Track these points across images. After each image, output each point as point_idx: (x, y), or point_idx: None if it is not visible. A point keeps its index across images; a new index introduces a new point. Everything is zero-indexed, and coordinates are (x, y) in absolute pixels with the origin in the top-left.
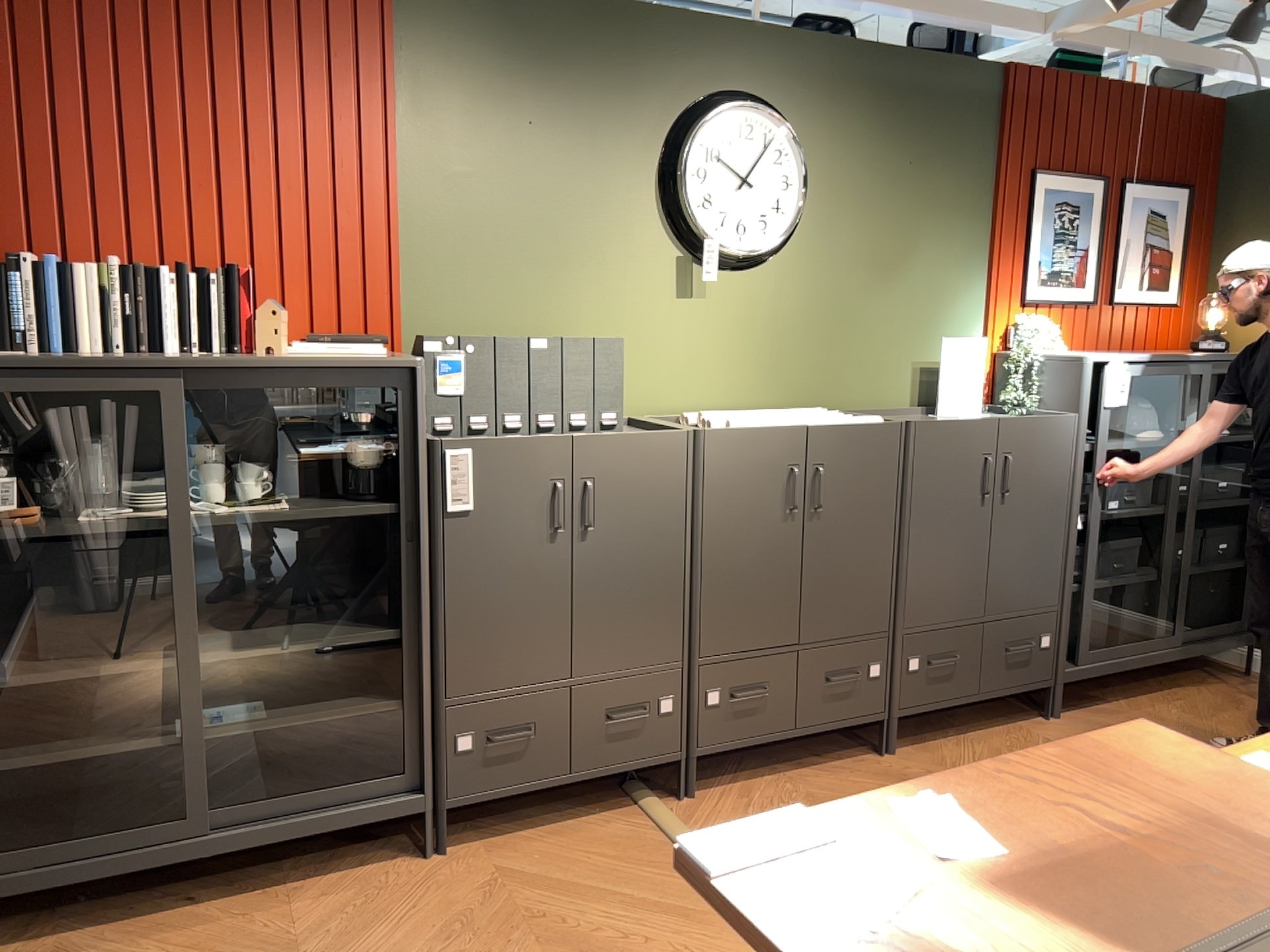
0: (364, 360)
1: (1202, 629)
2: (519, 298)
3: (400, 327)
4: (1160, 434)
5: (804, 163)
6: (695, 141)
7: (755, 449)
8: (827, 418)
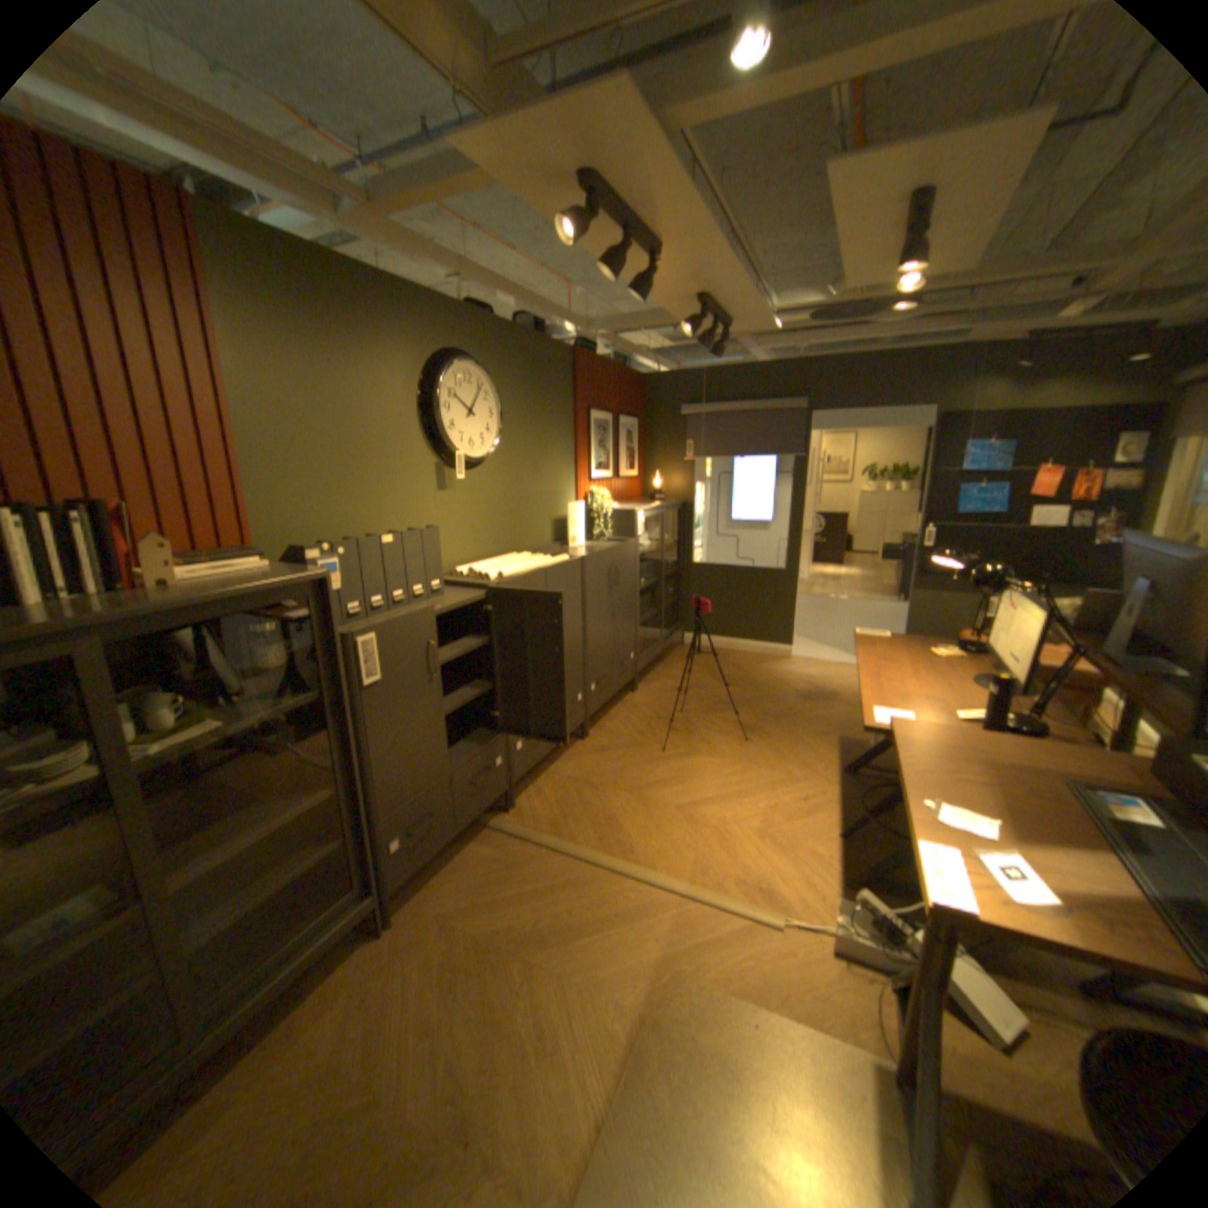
0: (286, 578)
1: (668, 630)
2: (338, 501)
3: (250, 536)
4: (650, 543)
5: (493, 399)
6: (443, 382)
7: (526, 589)
8: (545, 561)
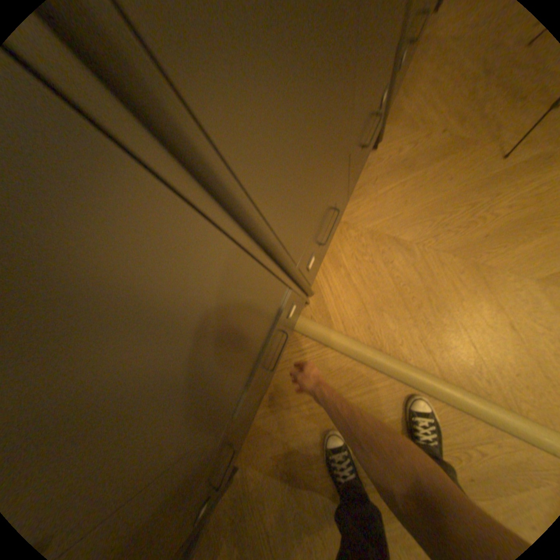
0: None
1: None
2: None
3: None
4: None
5: None
6: None
7: None
8: None
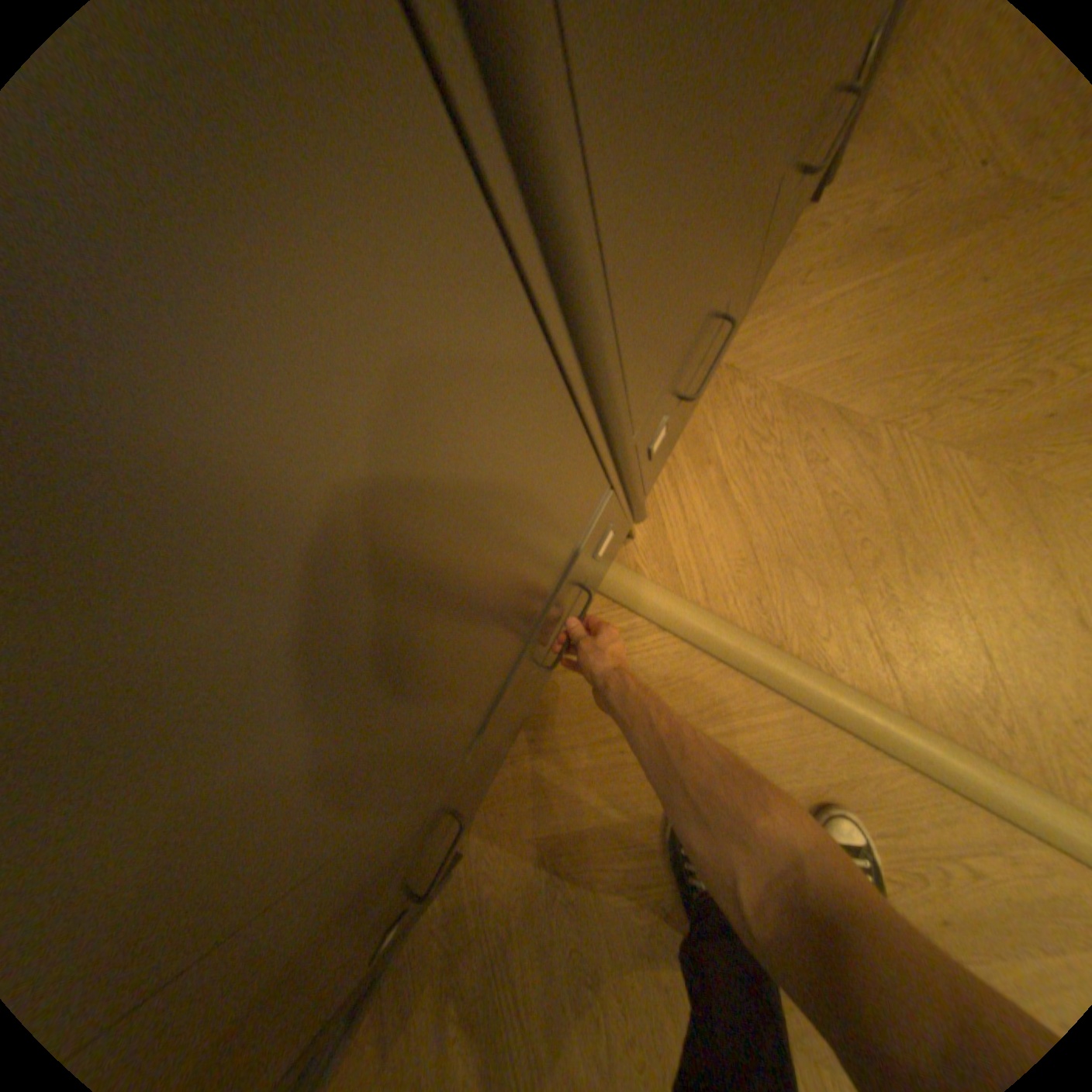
0: None
1: None
2: None
3: None
4: None
5: None
6: None
7: None
8: None
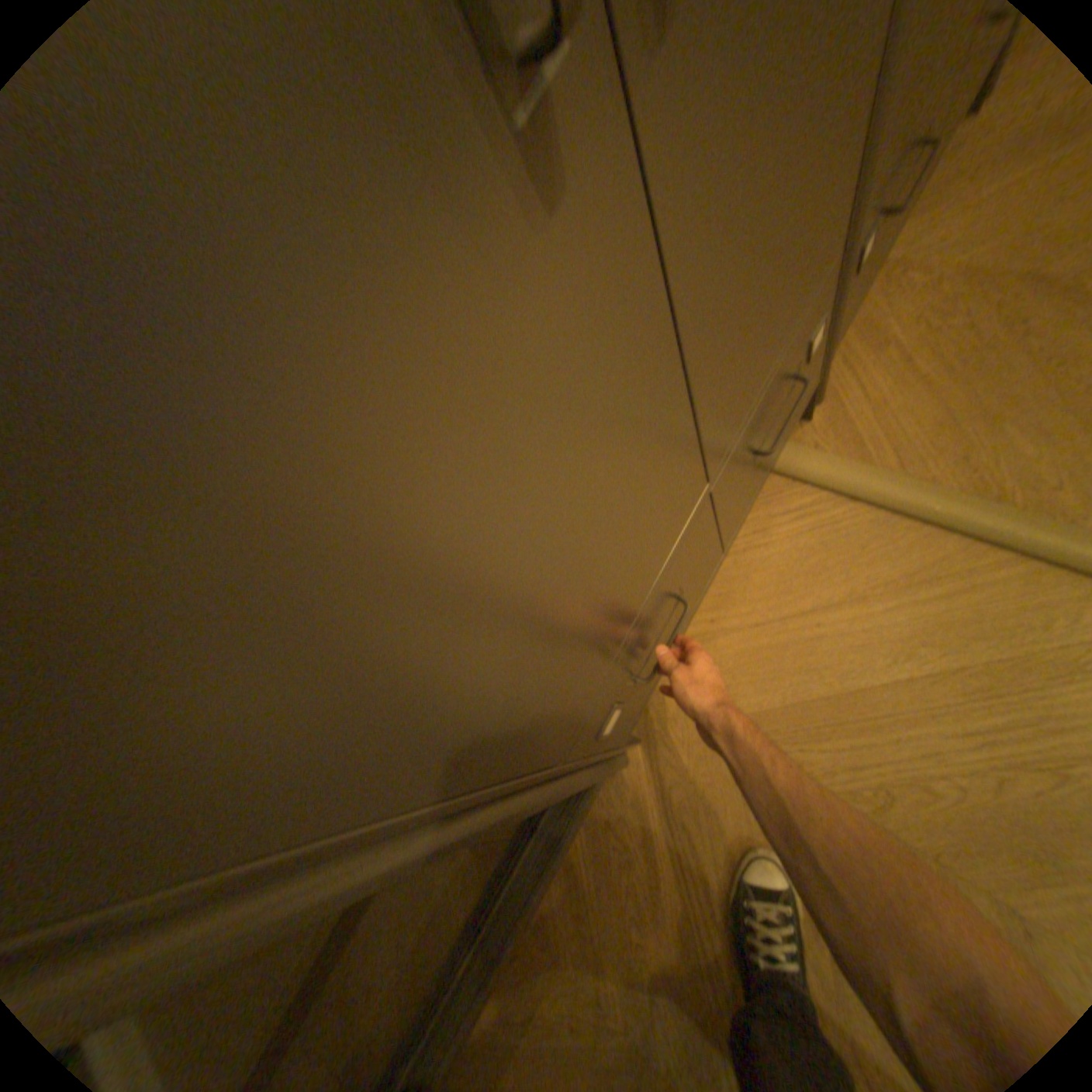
0: None
1: None
2: None
3: None
4: None
5: None
6: None
7: None
8: None
